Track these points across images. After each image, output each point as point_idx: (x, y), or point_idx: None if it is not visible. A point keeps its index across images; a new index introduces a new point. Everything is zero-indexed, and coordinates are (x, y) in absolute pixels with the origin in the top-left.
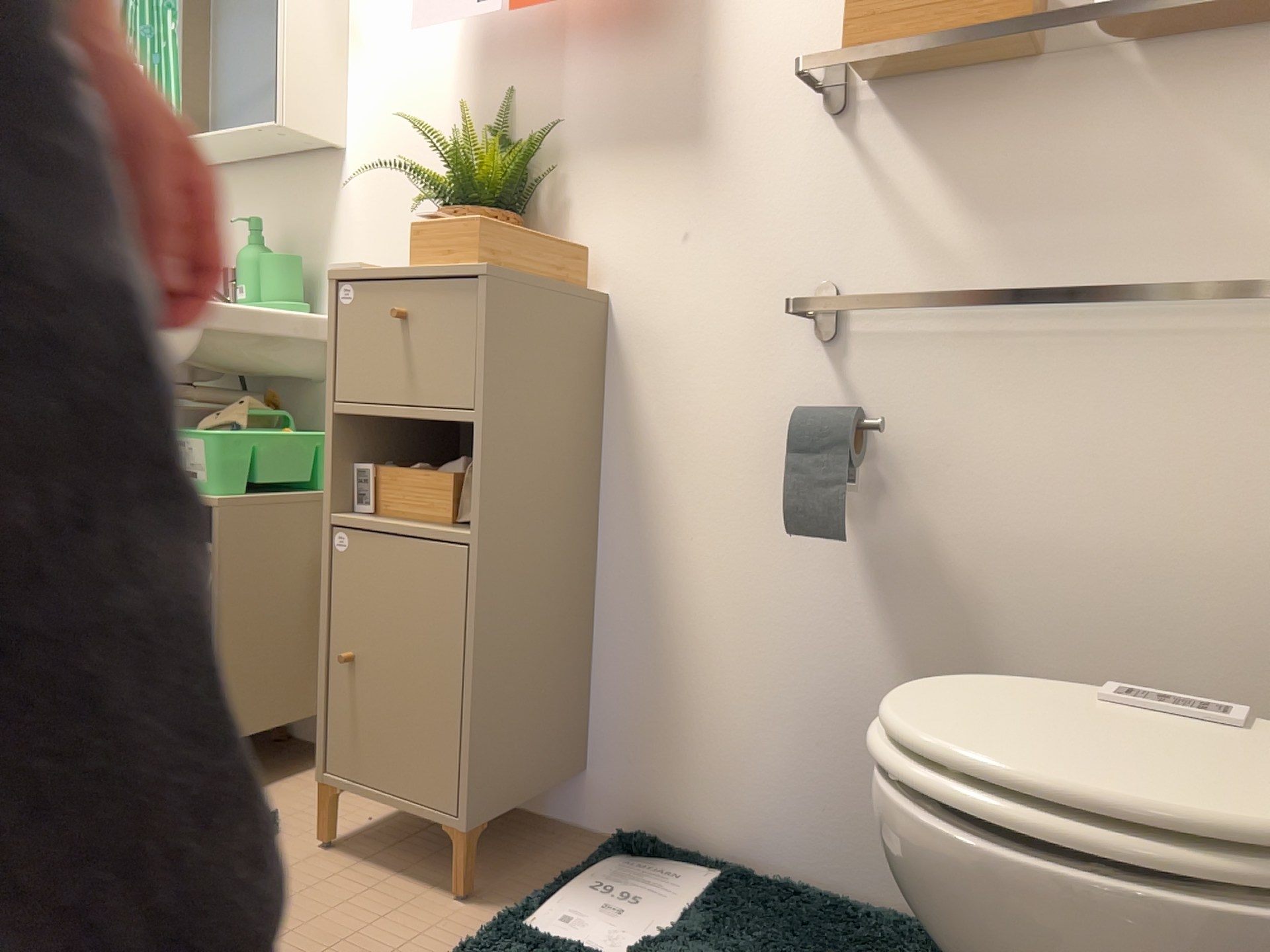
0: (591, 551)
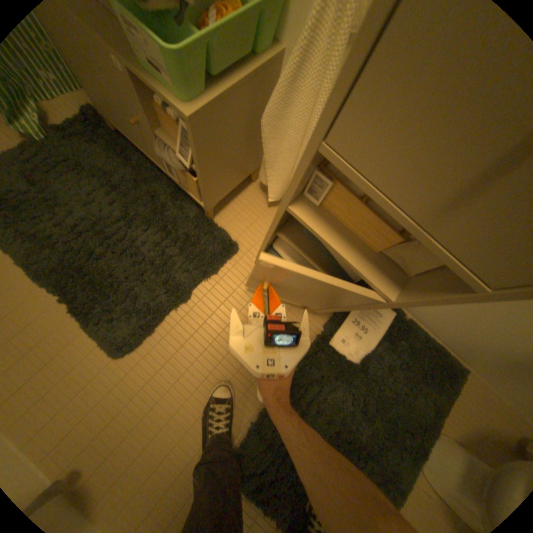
0: None
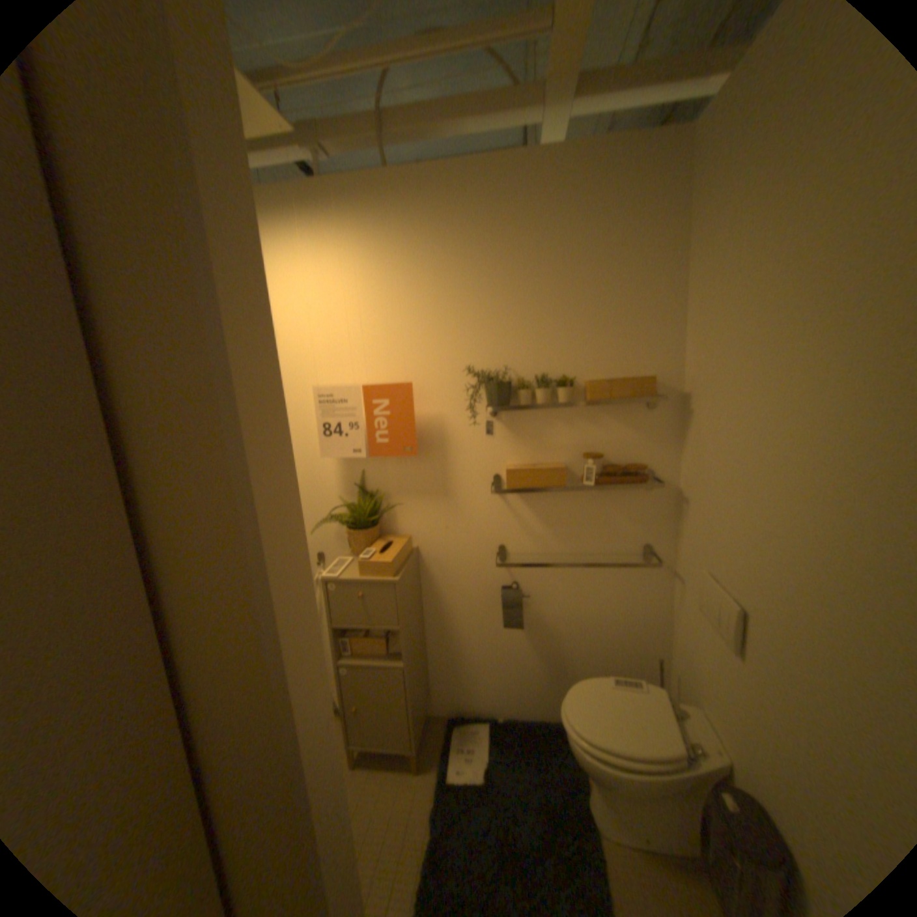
0: (424, 633)
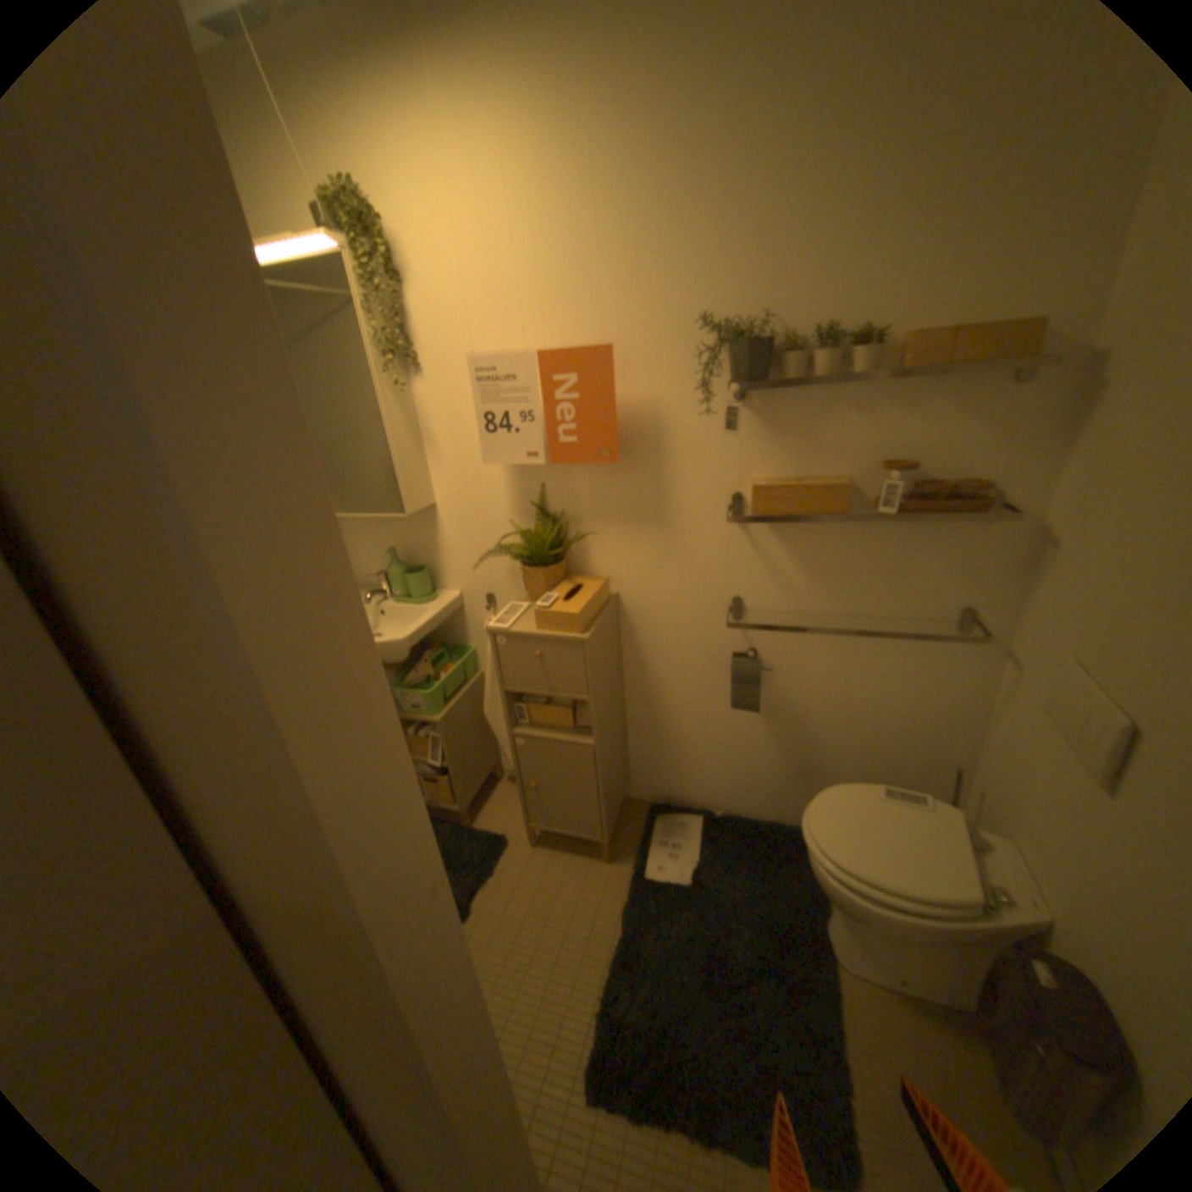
0: (623, 702)
